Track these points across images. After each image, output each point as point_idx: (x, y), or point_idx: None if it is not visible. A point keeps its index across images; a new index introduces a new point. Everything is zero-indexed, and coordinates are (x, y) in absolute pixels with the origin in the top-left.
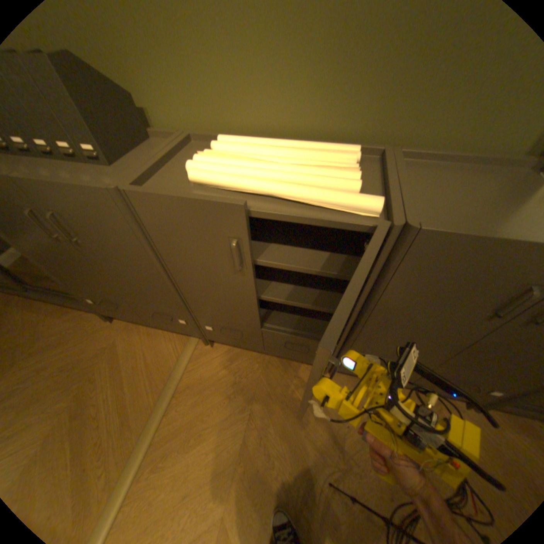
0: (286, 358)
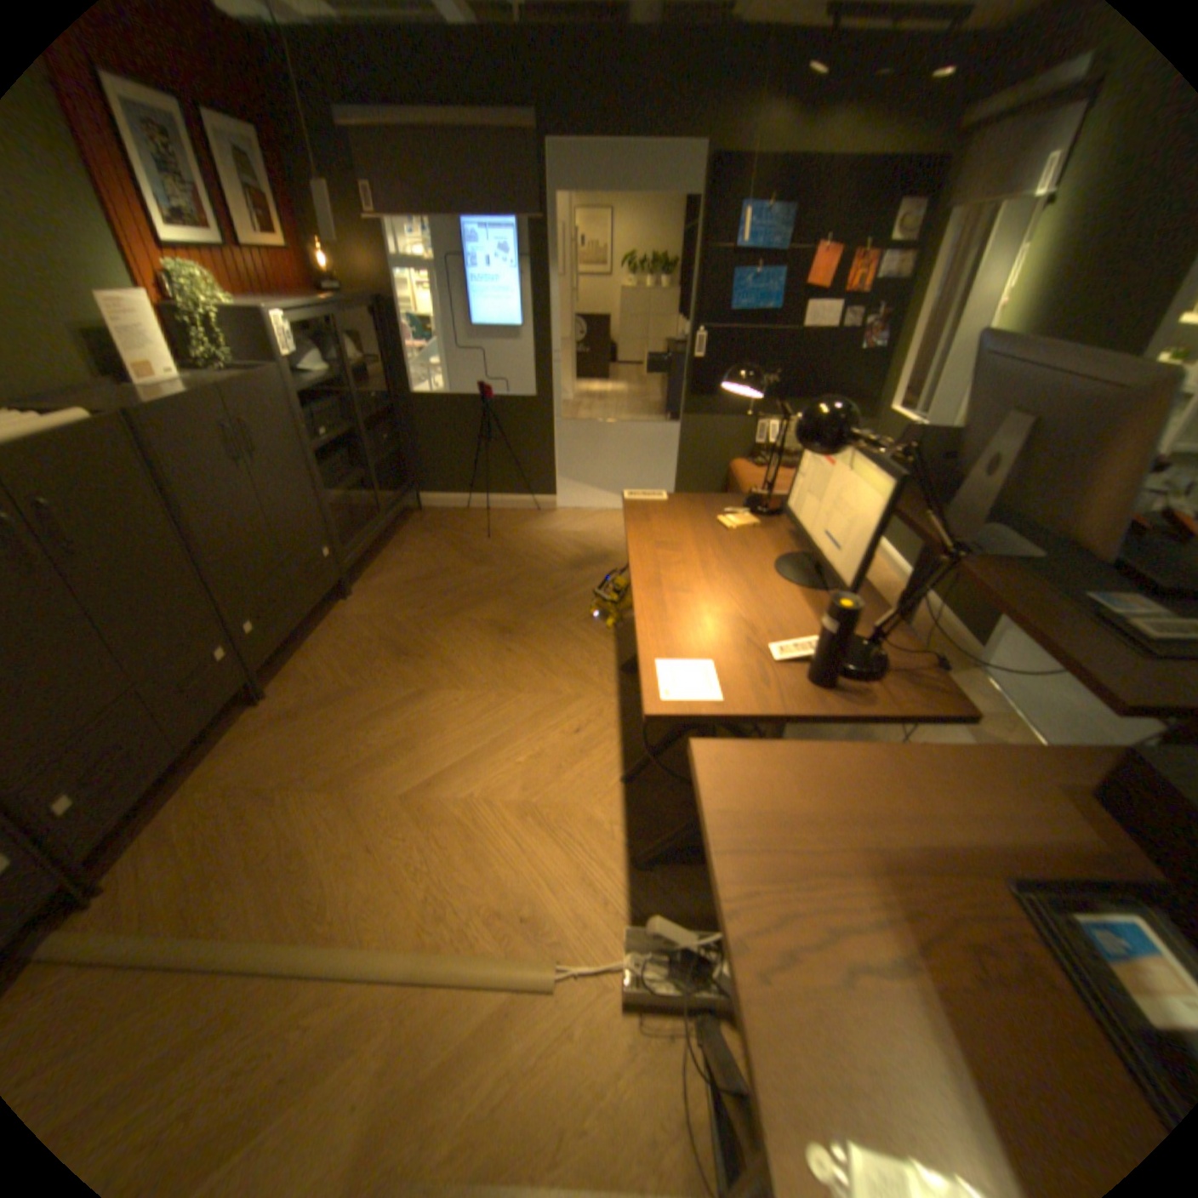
0: (205, 722)
